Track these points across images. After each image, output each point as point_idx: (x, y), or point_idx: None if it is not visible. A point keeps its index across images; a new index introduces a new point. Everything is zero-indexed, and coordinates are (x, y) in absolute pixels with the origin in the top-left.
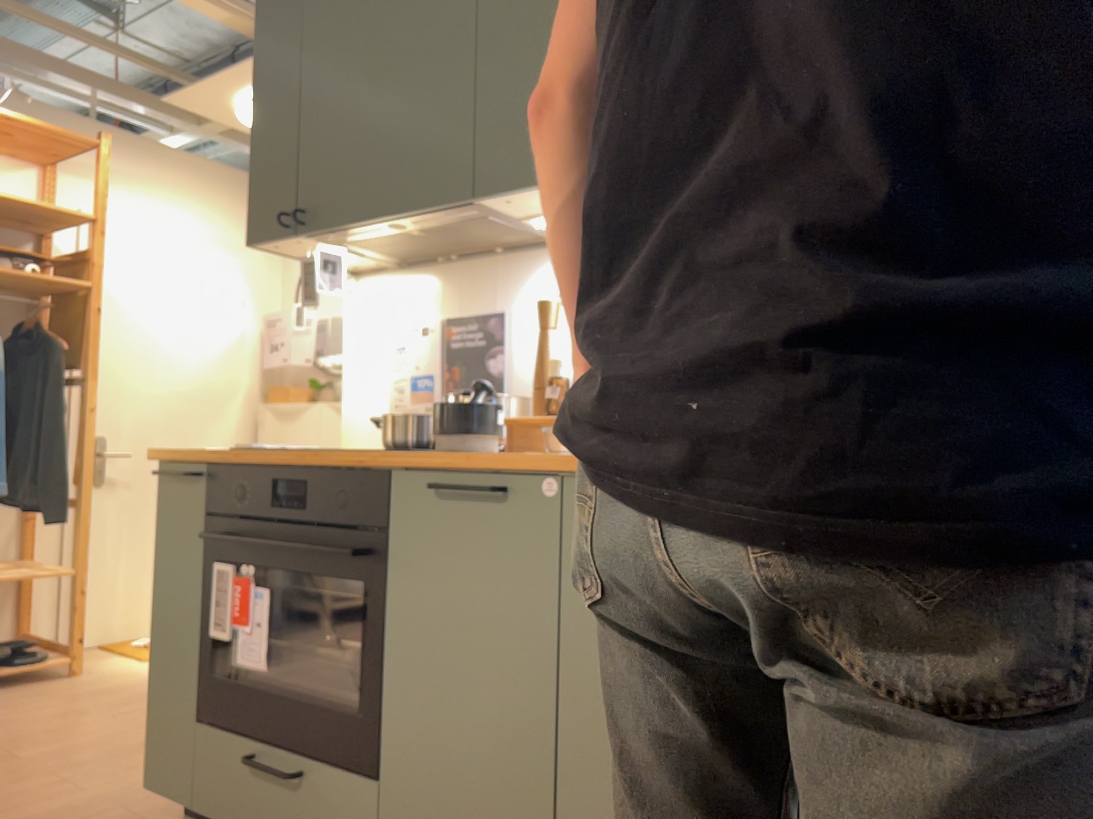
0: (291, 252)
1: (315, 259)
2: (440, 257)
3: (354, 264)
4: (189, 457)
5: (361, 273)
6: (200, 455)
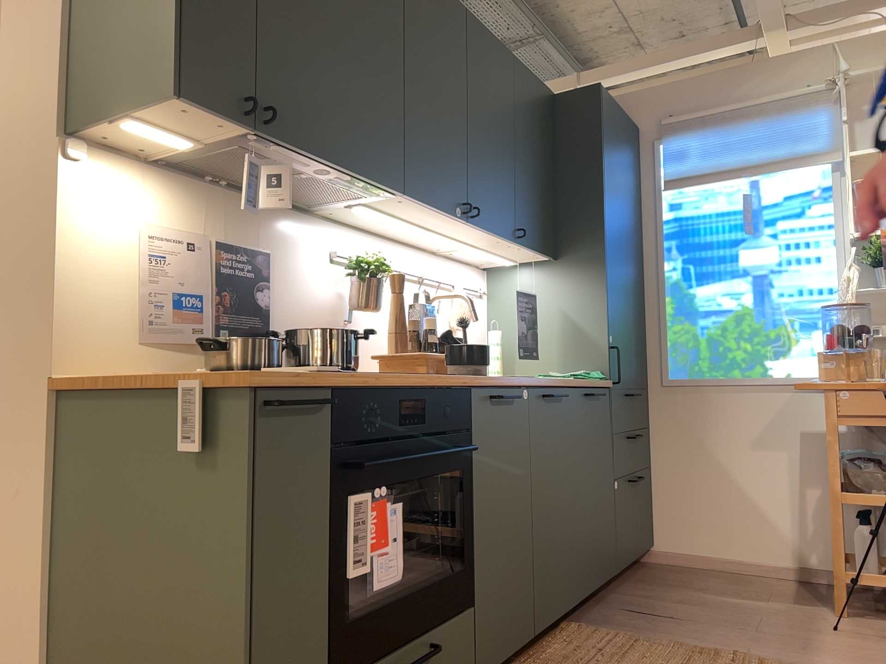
0: (166, 115)
1: (258, 161)
2: (212, 177)
3: (116, 135)
4: (314, 381)
5: (85, 140)
6: (333, 379)
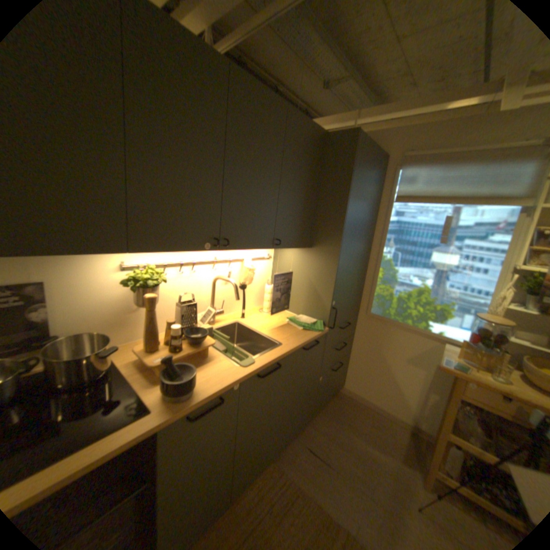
0: None
1: None
2: None
3: None
4: None
5: None
6: None
